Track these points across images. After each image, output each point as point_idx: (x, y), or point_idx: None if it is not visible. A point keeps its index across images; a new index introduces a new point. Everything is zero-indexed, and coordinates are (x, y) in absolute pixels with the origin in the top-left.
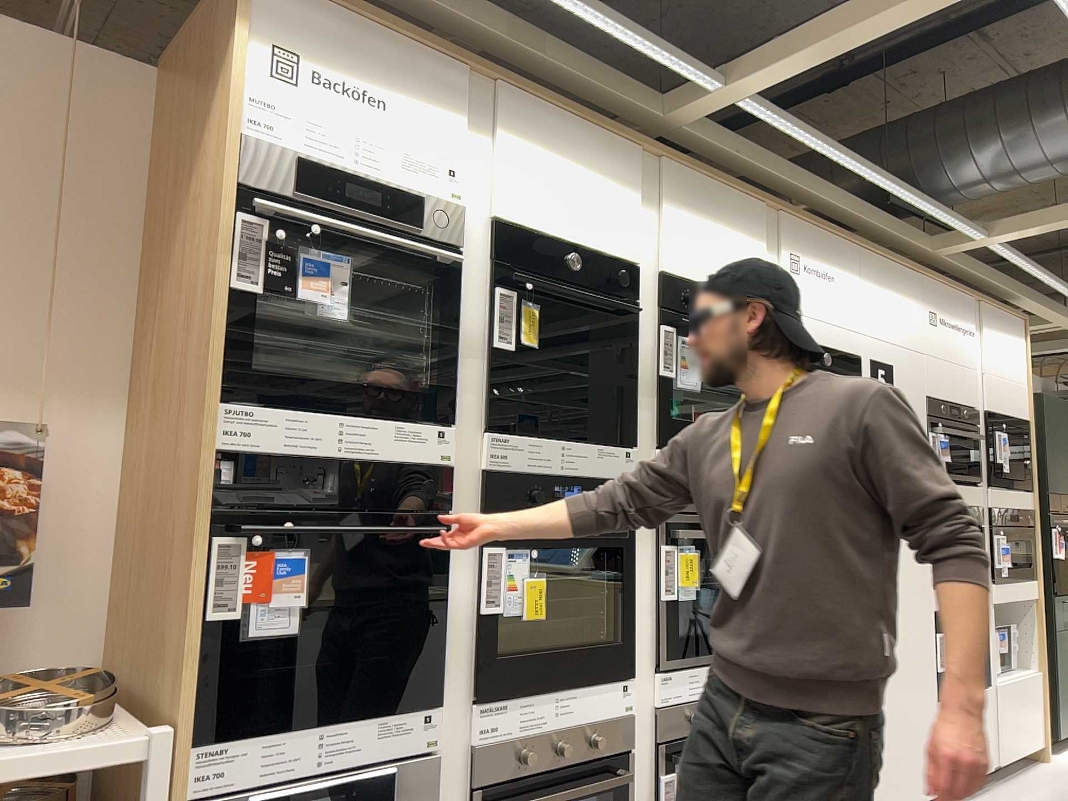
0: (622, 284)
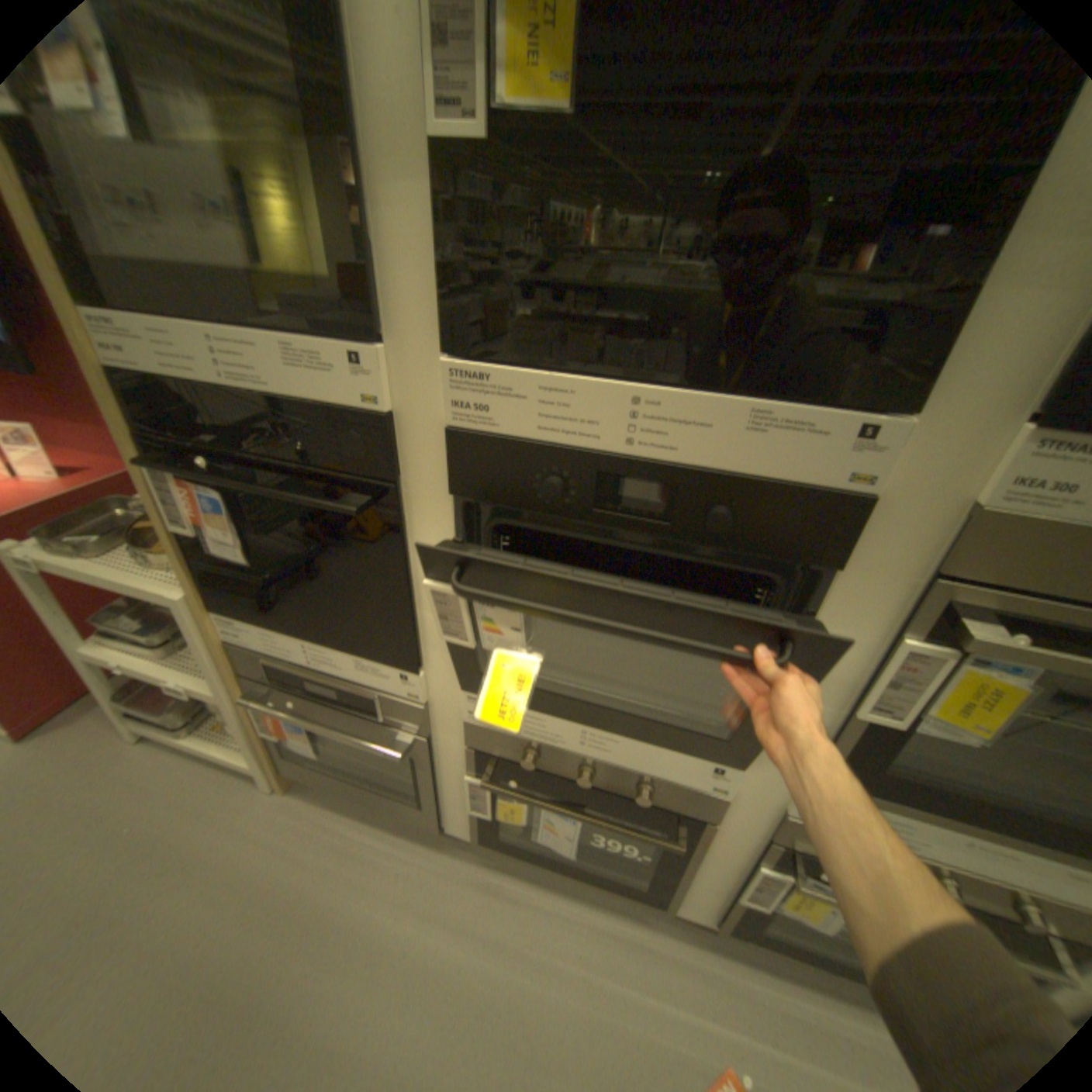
0: None
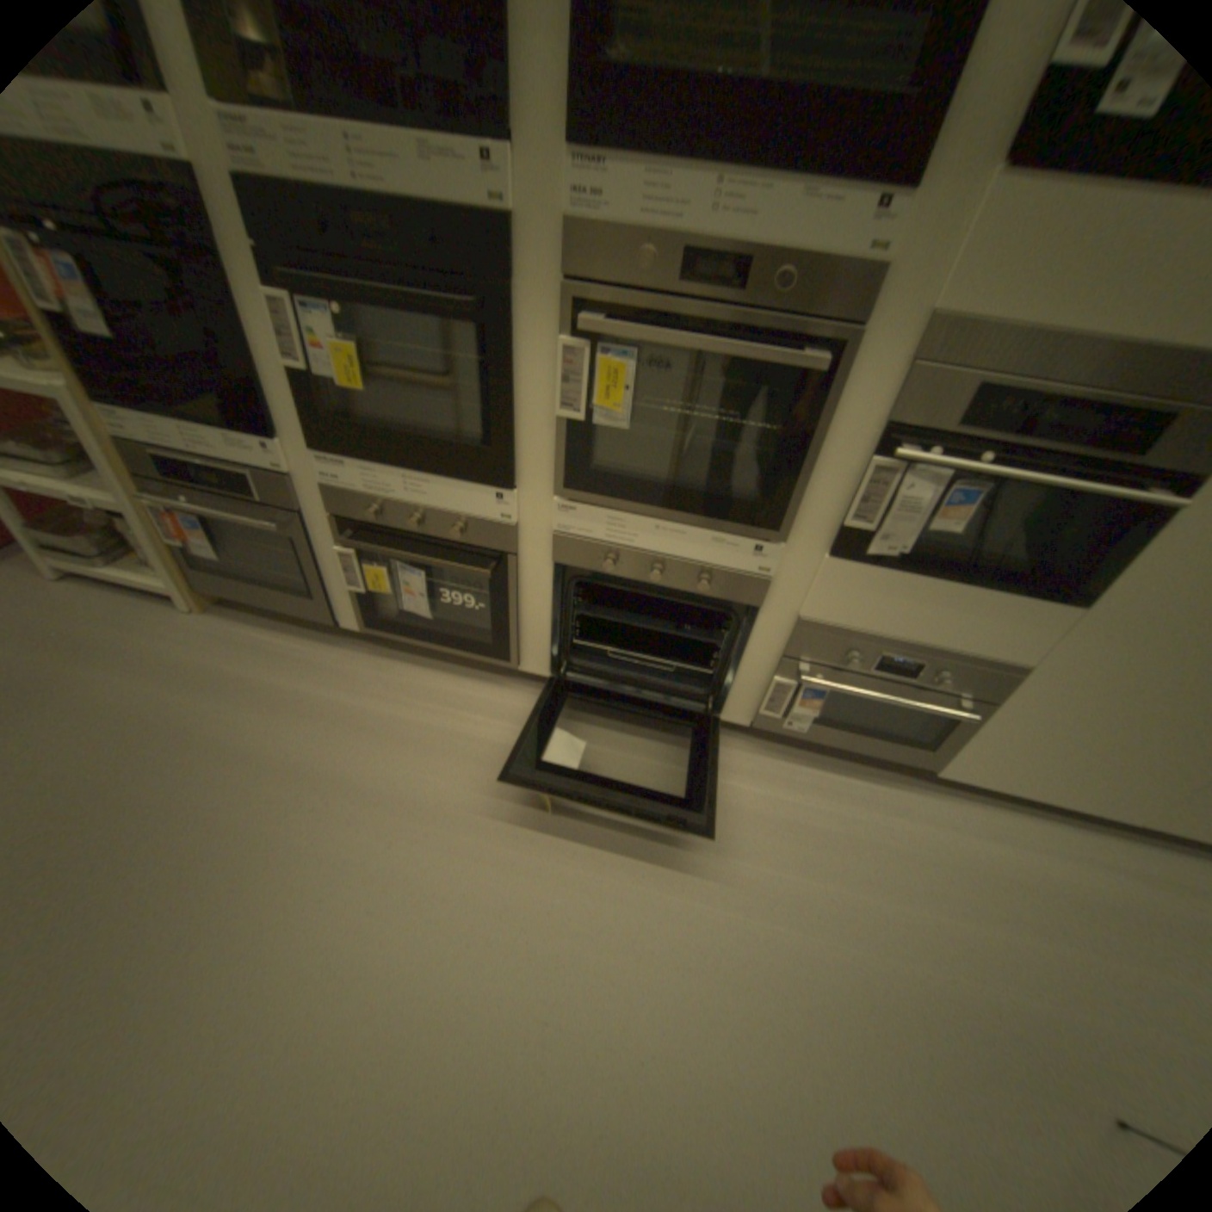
0: None
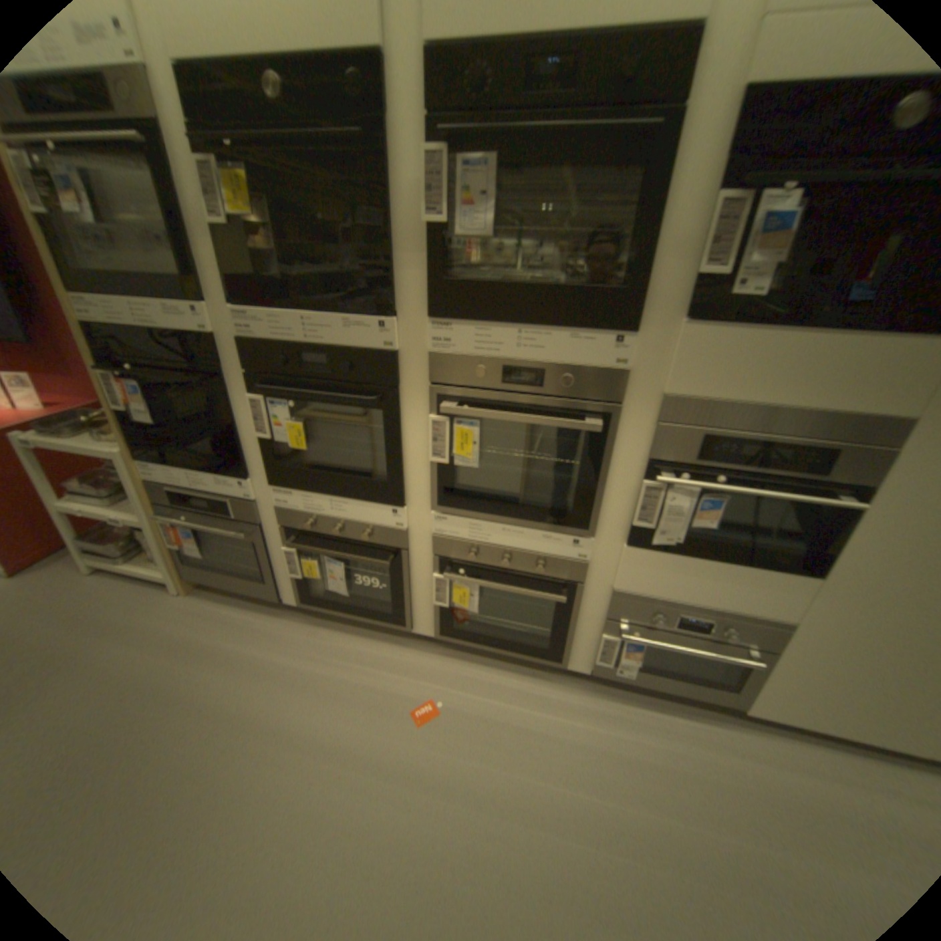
0: (350, 90)
